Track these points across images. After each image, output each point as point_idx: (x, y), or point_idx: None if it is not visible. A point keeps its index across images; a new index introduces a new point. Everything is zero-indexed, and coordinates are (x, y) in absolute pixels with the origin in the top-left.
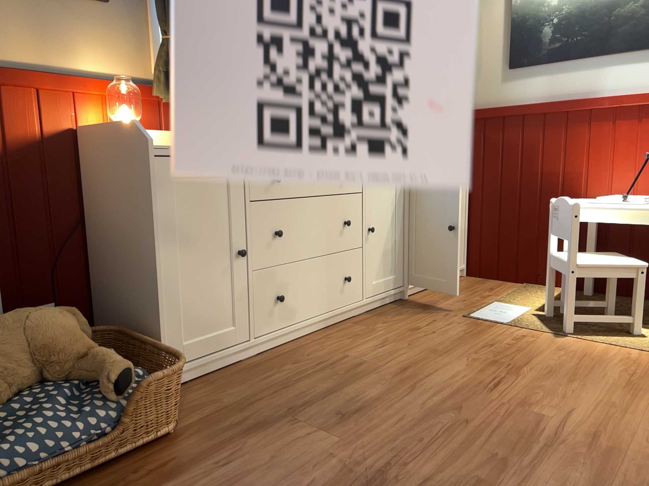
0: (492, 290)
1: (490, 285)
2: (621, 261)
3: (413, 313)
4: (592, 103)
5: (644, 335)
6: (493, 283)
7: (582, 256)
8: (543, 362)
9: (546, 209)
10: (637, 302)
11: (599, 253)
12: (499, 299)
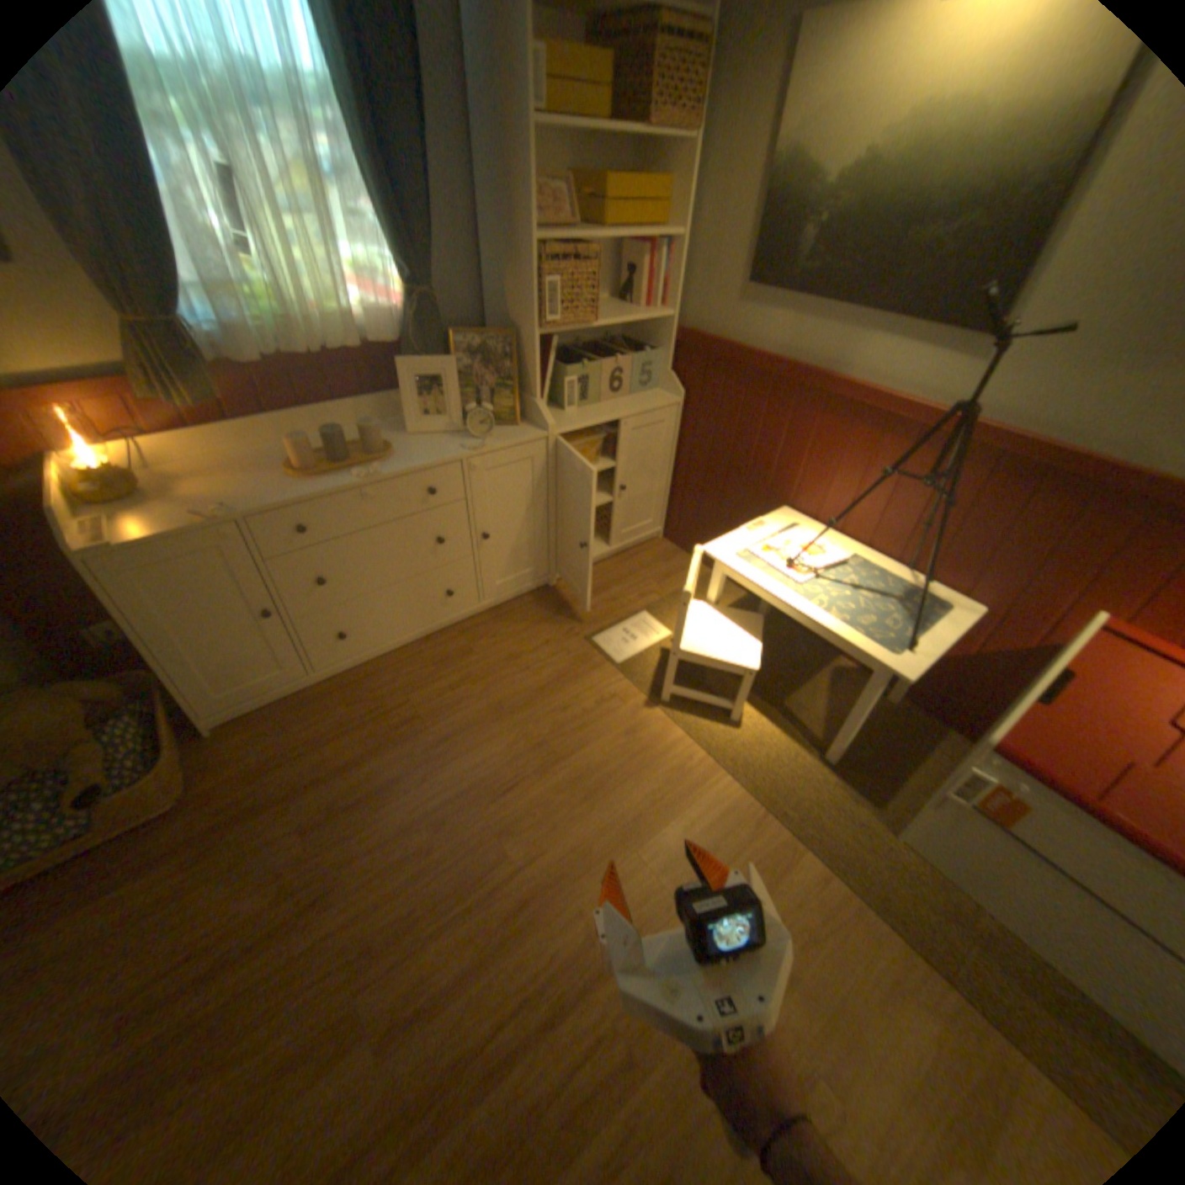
0: (665, 581)
1: (671, 569)
2: (736, 654)
3: (537, 621)
4: (832, 386)
5: (741, 726)
6: (678, 565)
7: (711, 623)
8: (590, 756)
9: (749, 503)
10: (740, 698)
11: (739, 619)
12: (651, 609)
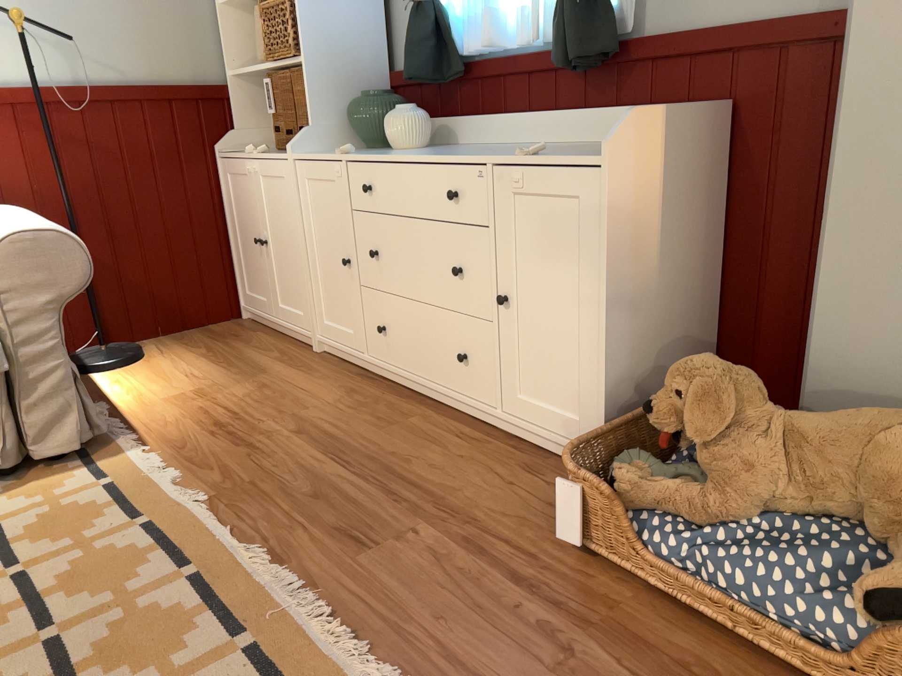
0: None
1: None
2: None
3: None
4: None
5: None
6: None
7: None
8: None
9: None
10: None
11: None
12: None
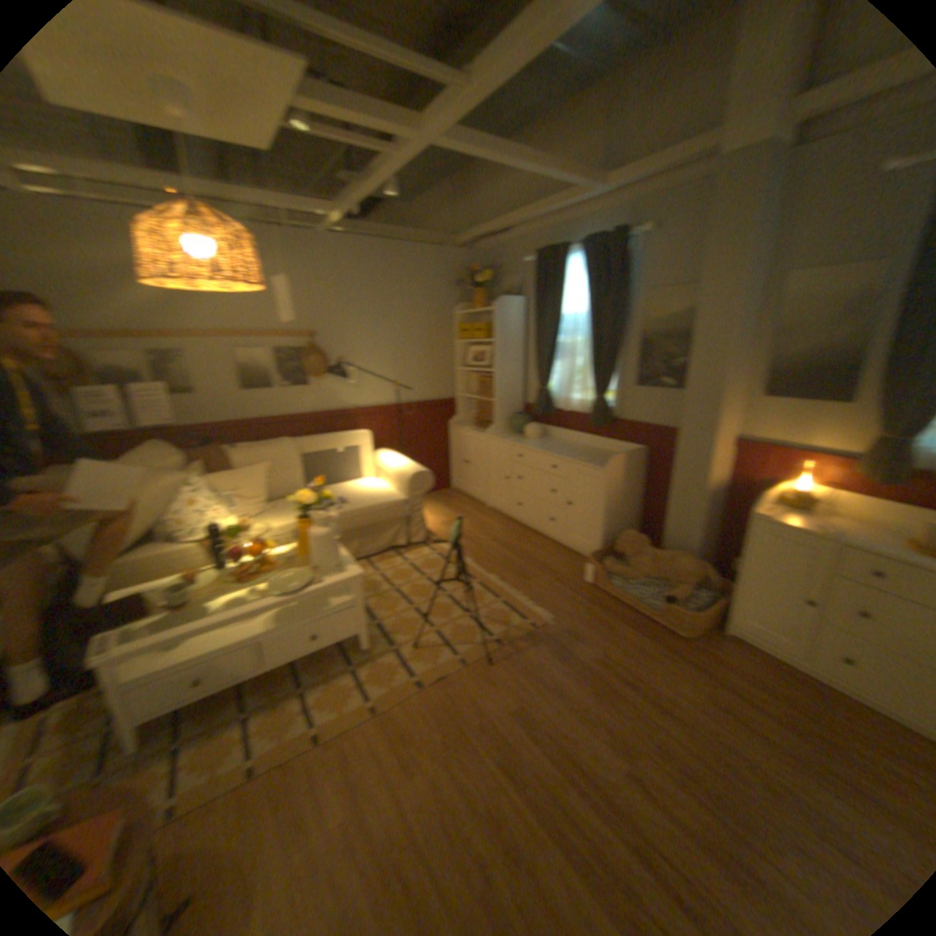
0: None
1: None
2: None
3: None
4: None
5: None
6: None
7: None
8: None
9: None
10: None
11: None
12: None
